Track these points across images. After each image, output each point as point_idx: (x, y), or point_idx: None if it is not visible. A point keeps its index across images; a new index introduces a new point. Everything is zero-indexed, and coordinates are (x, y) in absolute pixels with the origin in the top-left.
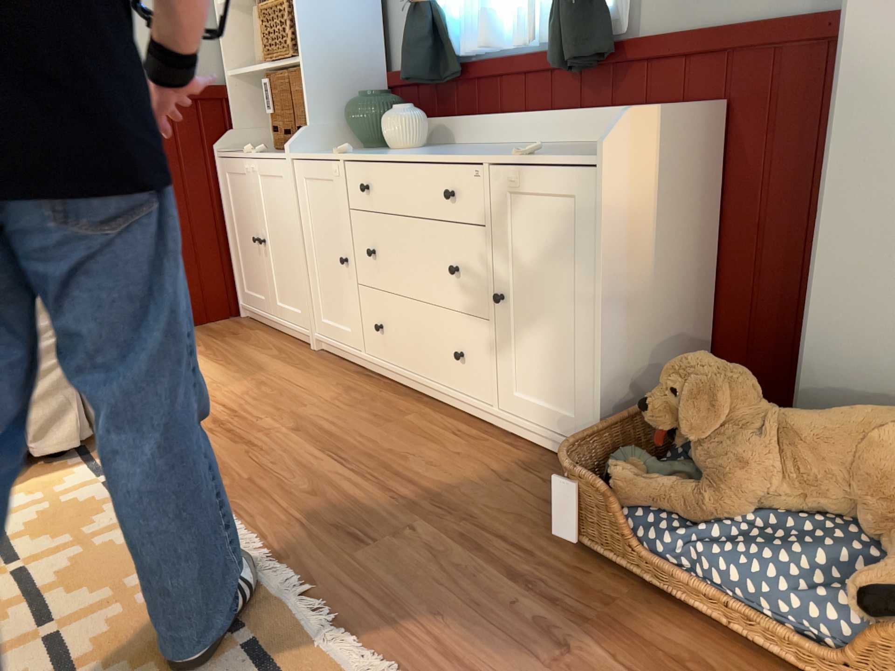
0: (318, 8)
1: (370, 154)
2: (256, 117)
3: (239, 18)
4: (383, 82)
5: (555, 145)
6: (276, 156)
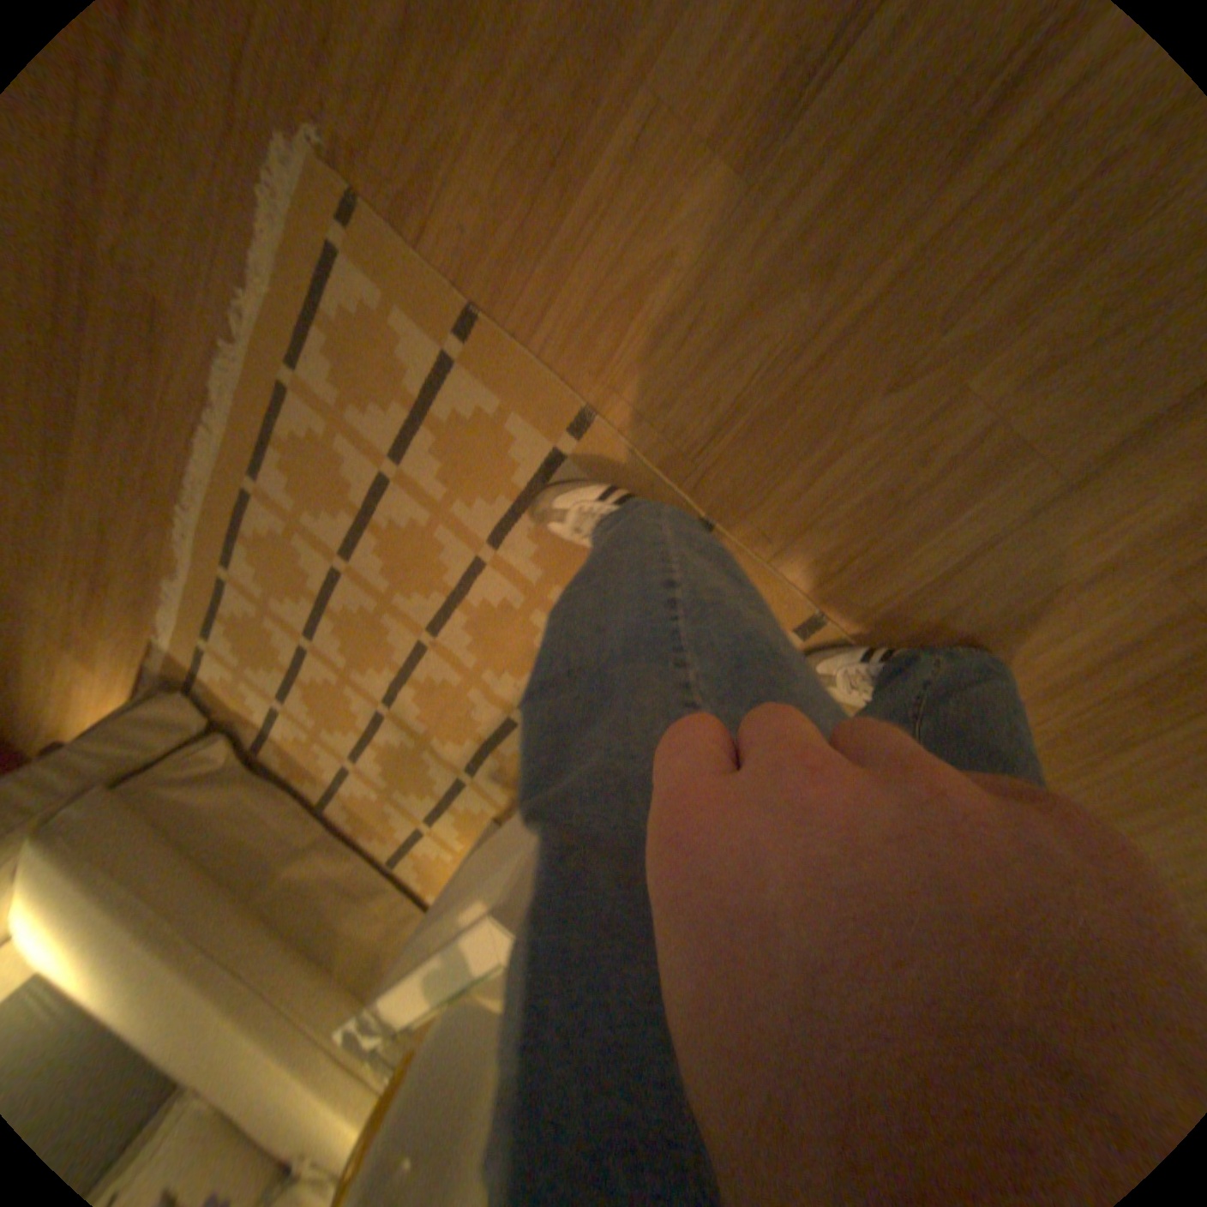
0: None
1: None
2: None
3: None
4: None
5: None
6: None
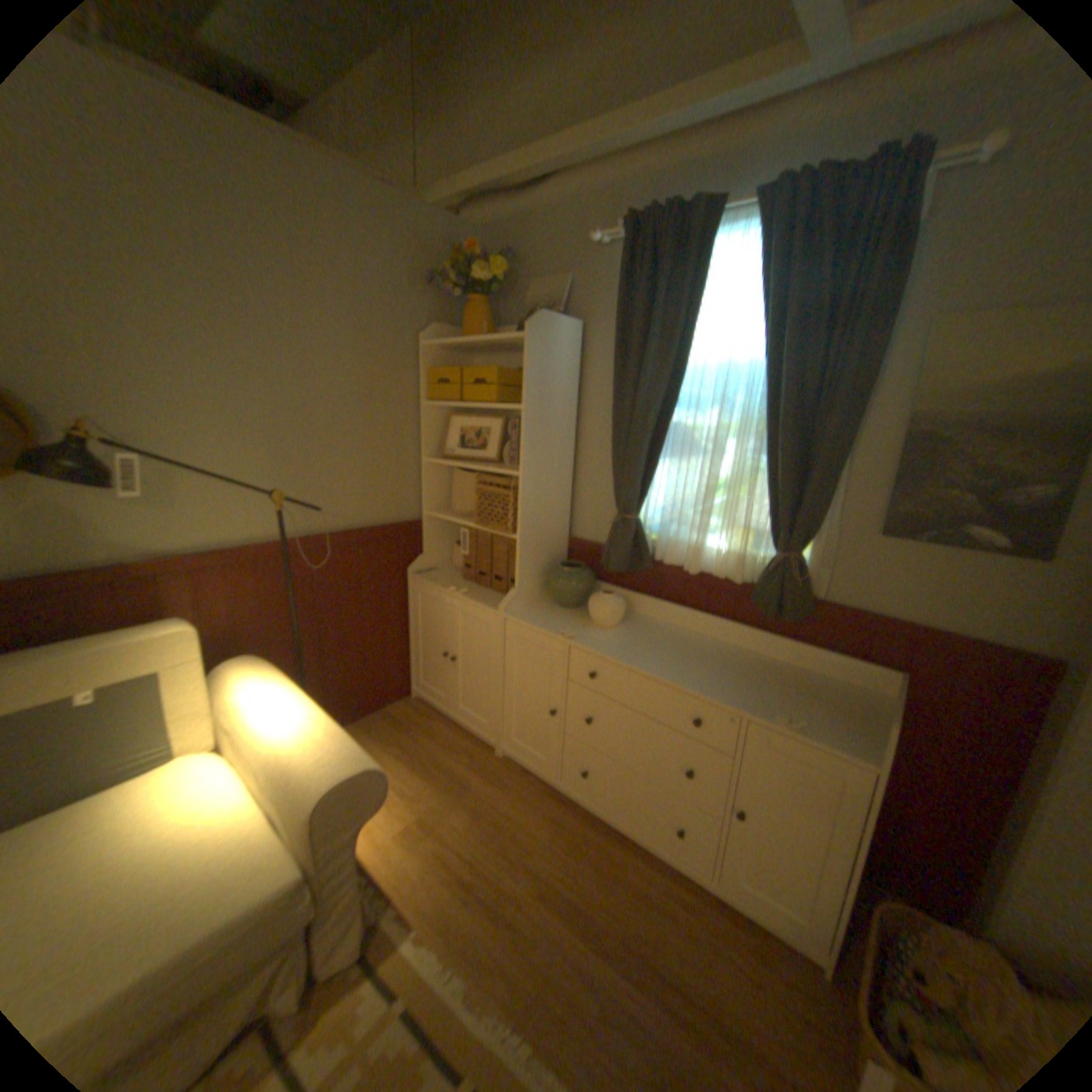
0: (535, 498)
1: (594, 643)
2: (440, 542)
3: (438, 468)
4: (566, 544)
5: (749, 658)
6: (481, 603)
